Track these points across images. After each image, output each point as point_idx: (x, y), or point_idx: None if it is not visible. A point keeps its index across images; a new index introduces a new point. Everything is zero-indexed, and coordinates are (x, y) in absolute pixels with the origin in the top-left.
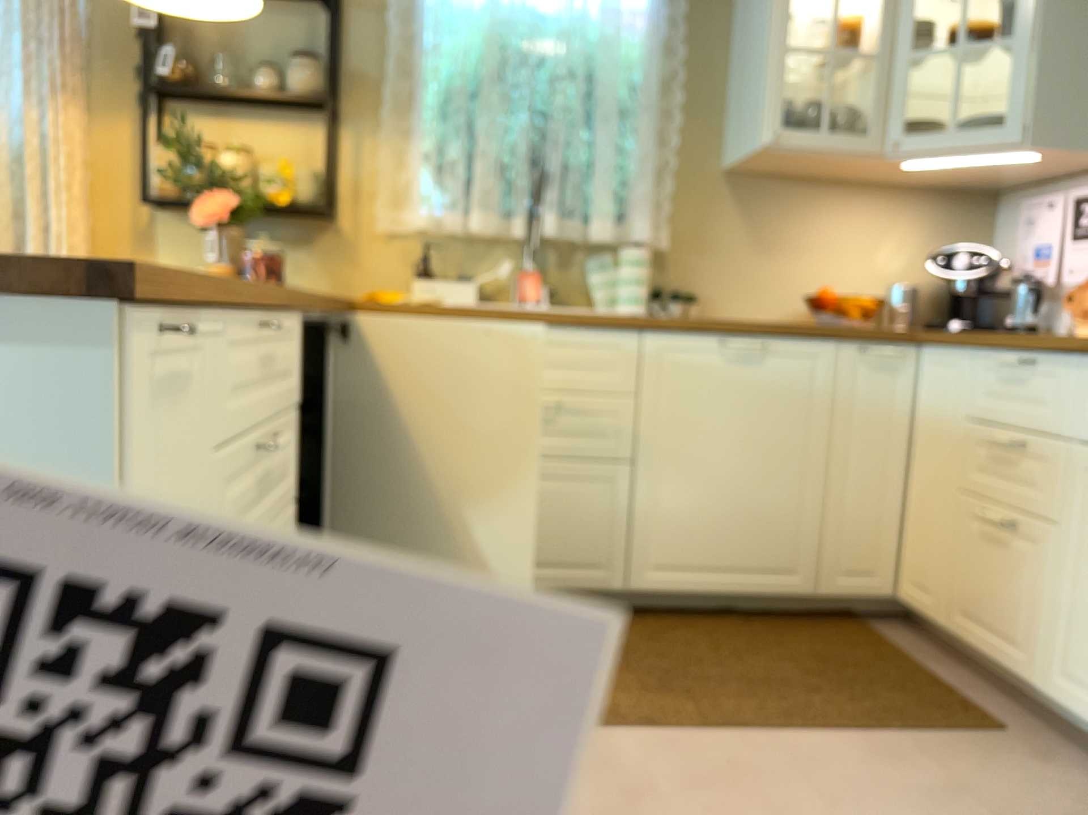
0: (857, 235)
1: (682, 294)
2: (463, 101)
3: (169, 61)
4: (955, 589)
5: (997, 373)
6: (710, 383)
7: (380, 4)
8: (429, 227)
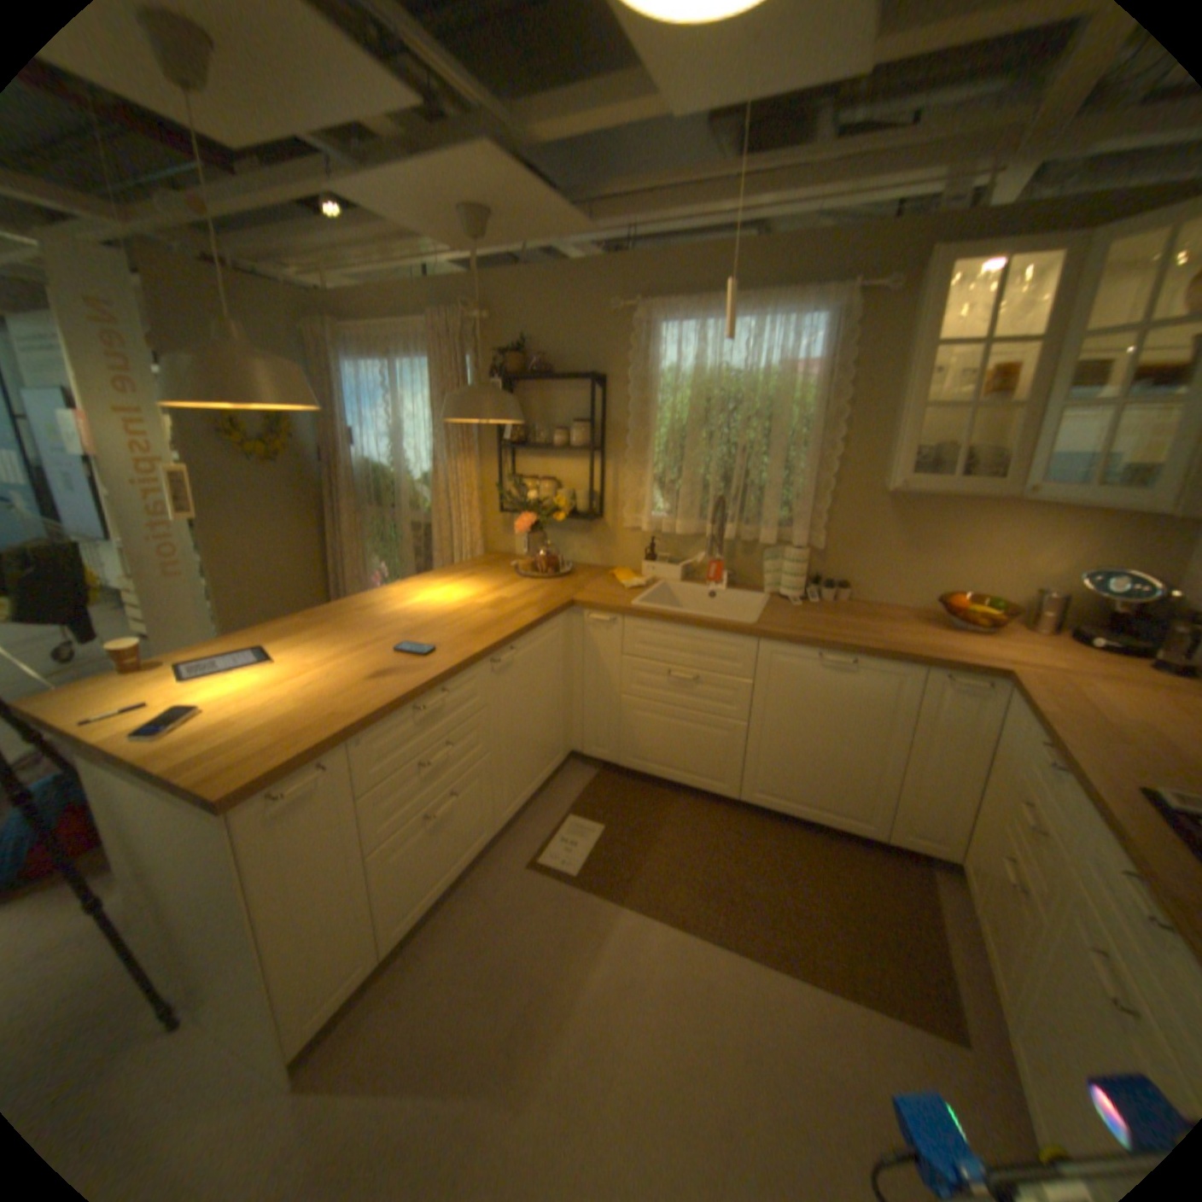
0: (1016, 542)
1: (833, 585)
2: (674, 446)
3: (508, 433)
4: (990, 899)
5: (1049, 754)
6: (809, 683)
7: (628, 378)
8: (650, 532)
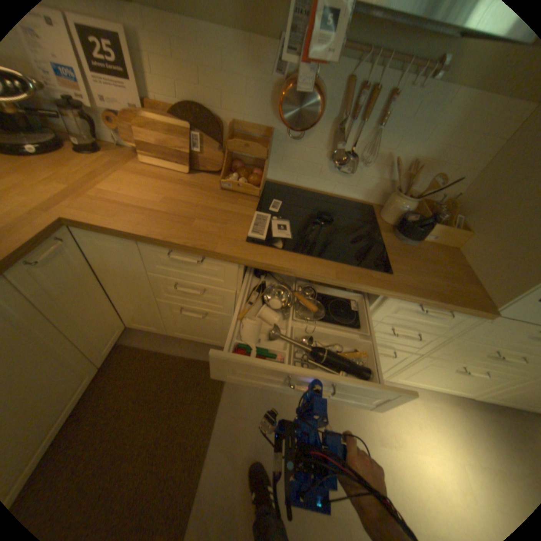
0: None
1: None
2: None
3: None
4: (168, 326)
5: (164, 254)
6: None
7: None
8: None
